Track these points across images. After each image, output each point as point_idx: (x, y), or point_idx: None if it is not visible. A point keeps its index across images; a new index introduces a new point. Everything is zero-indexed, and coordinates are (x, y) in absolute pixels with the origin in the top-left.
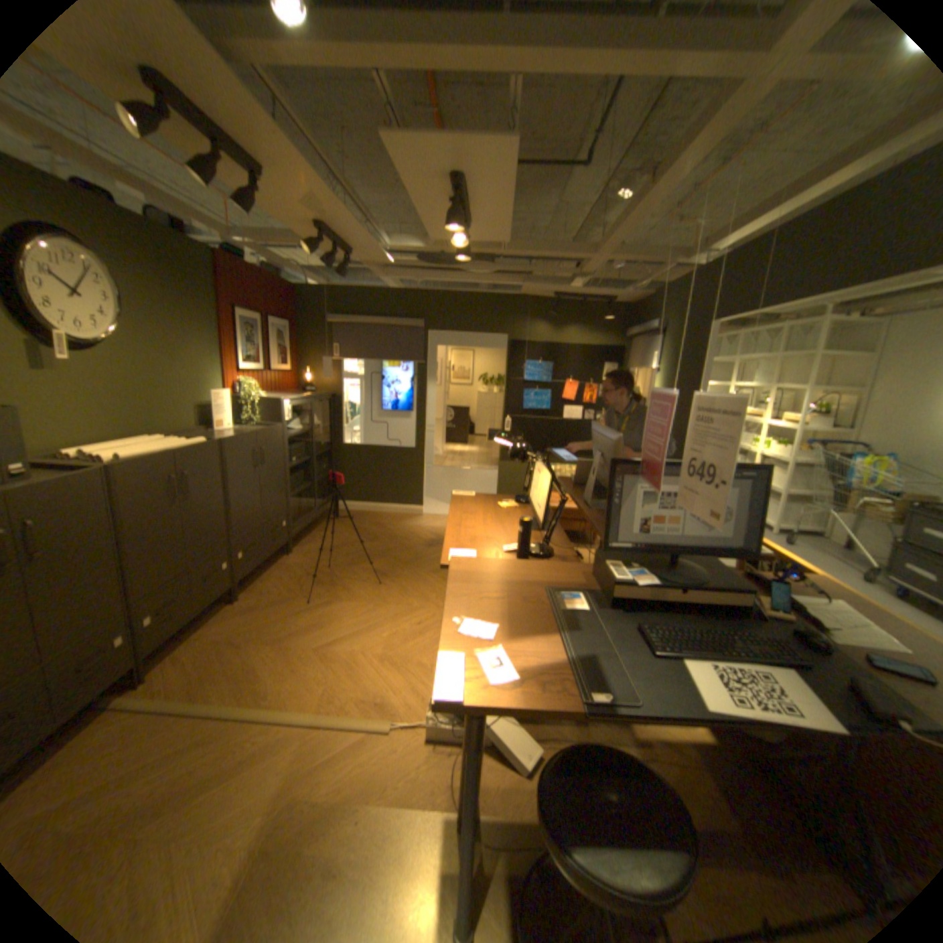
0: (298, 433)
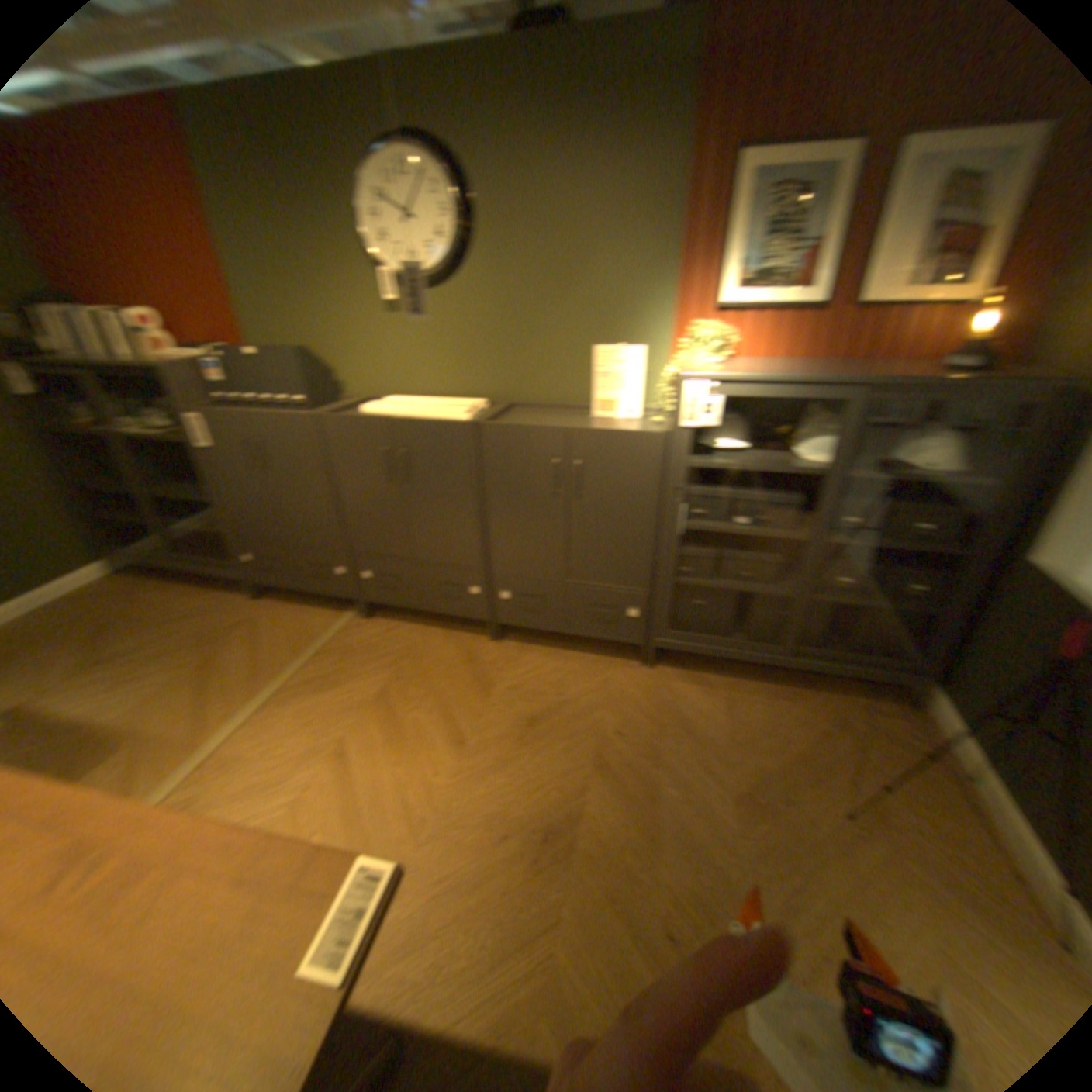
0: (761, 469)
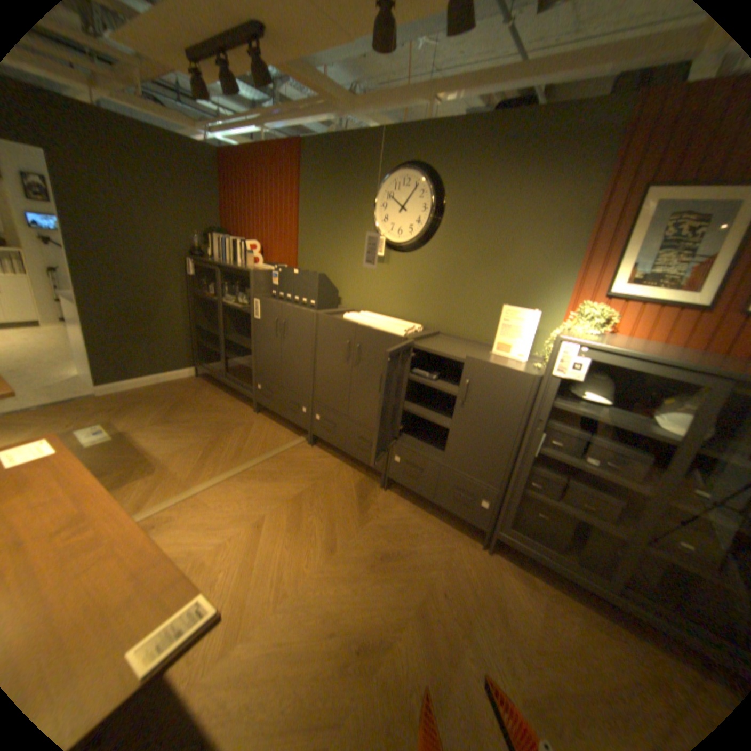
0: (619, 425)
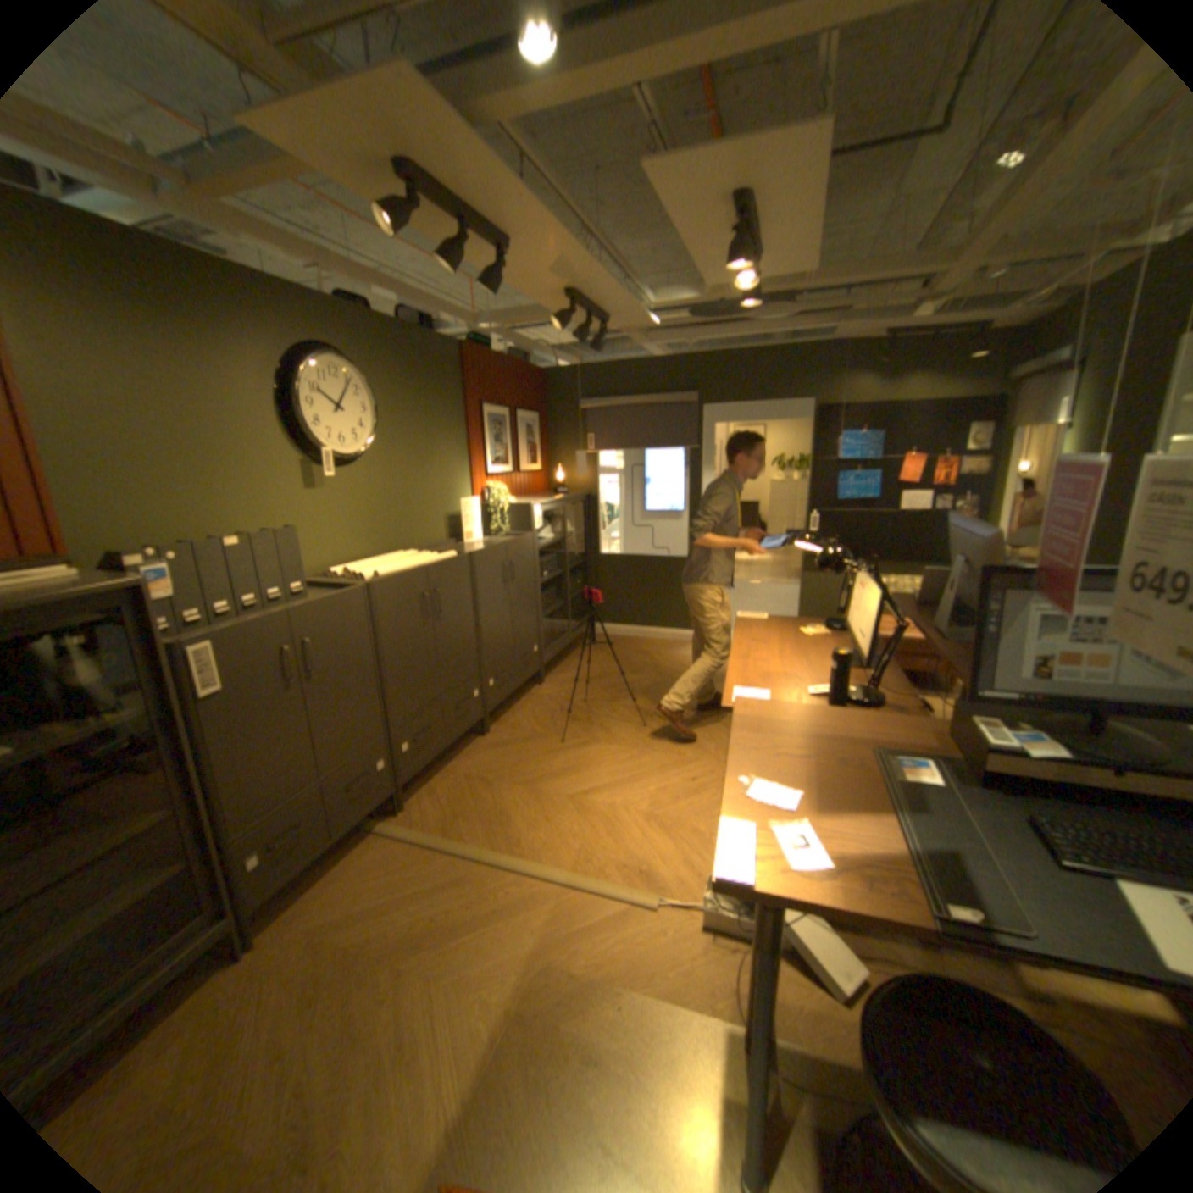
0: (550, 544)
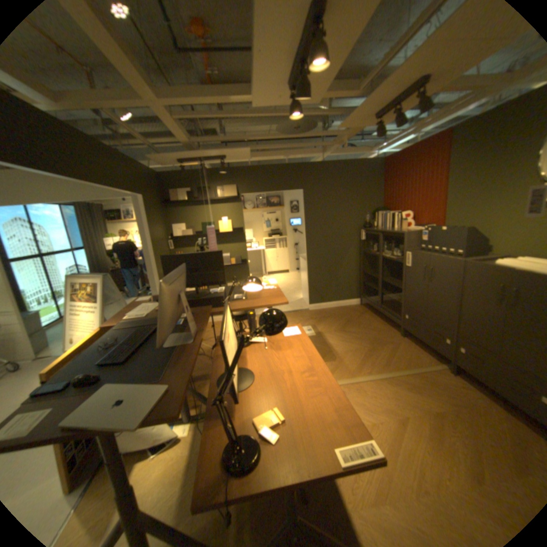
0: None
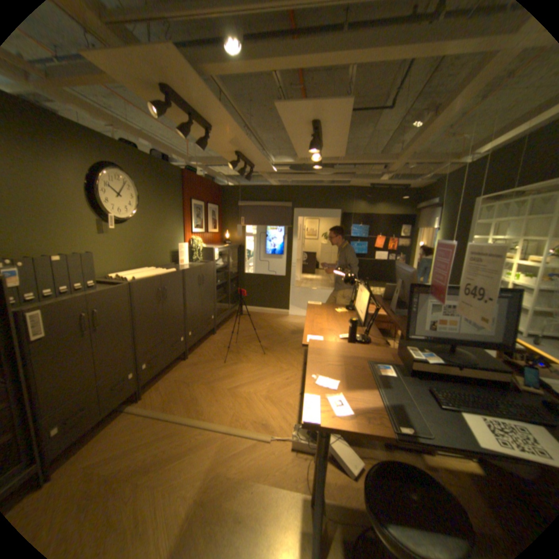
0: (221, 267)
